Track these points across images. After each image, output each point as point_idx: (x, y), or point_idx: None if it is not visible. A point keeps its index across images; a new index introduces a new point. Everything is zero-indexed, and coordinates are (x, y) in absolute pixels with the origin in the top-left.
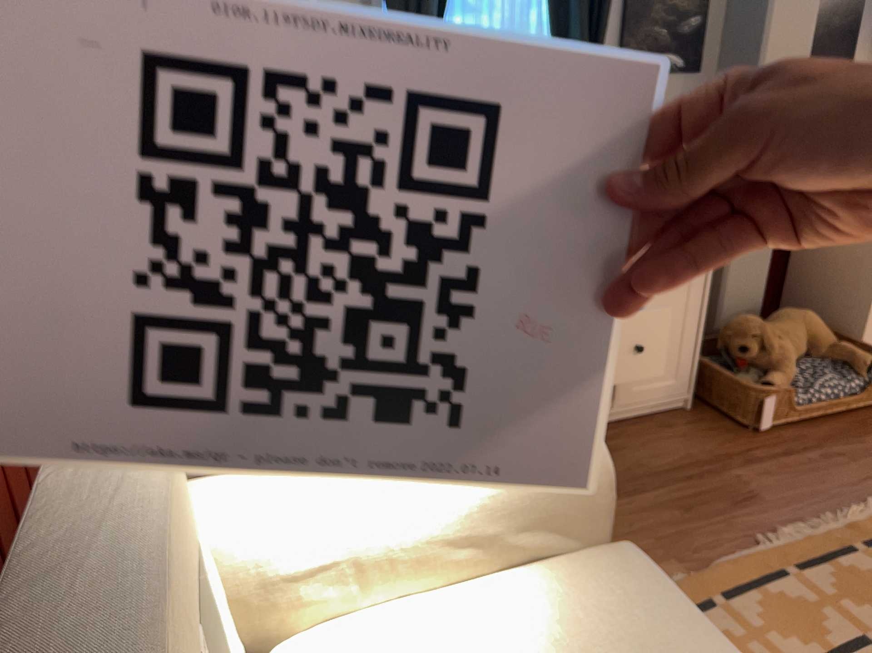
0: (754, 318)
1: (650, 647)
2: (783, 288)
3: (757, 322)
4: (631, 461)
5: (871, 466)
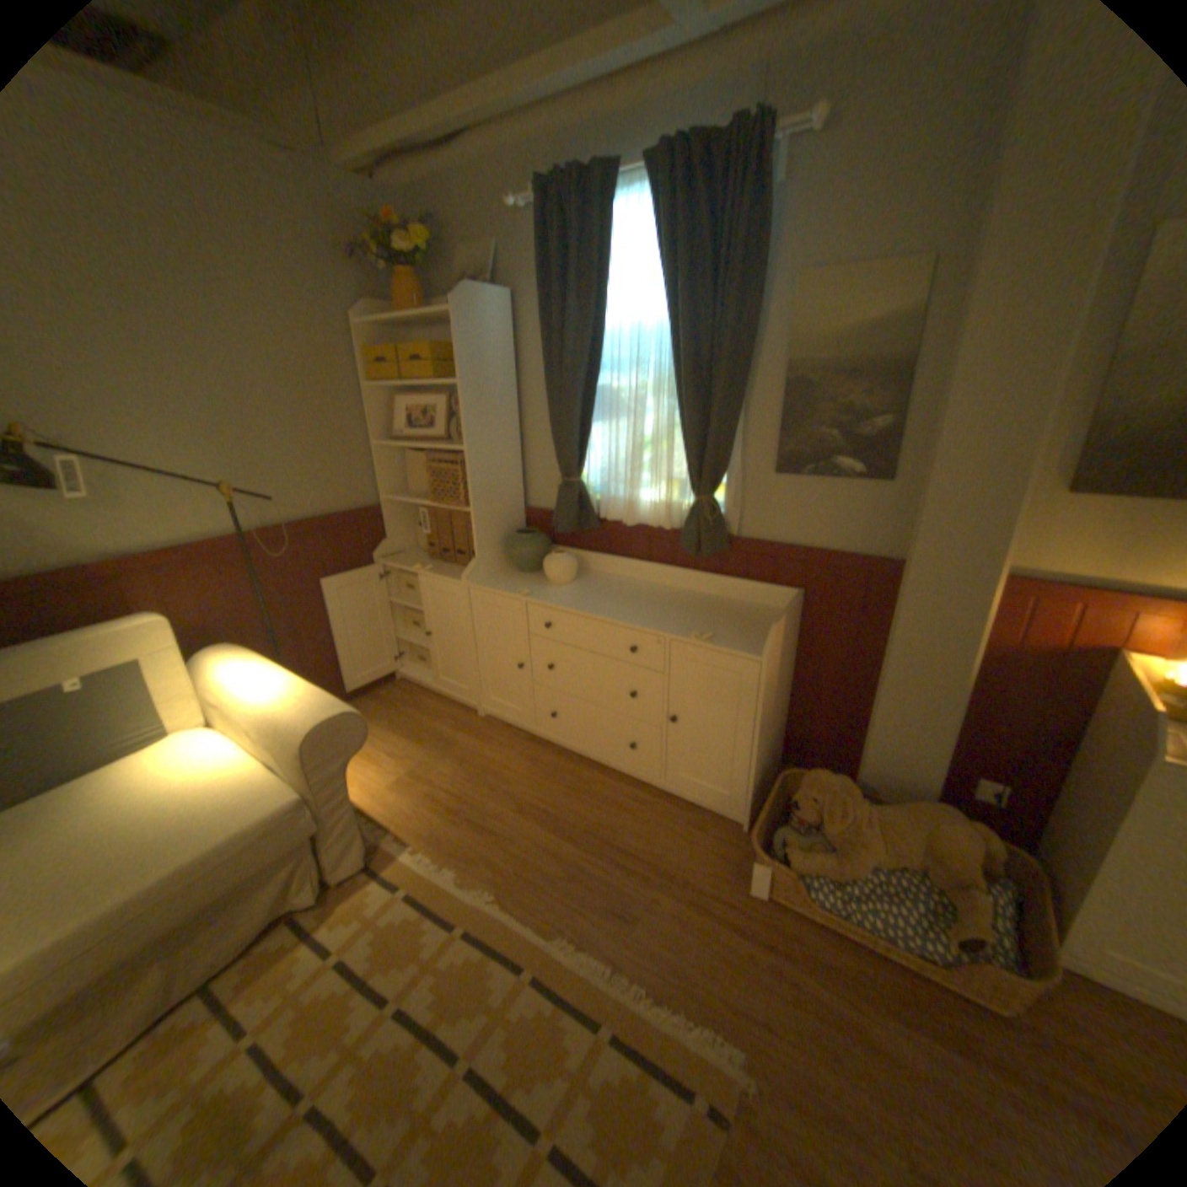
0: (831, 783)
1: (189, 827)
2: (1056, 796)
3: (831, 789)
4: (615, 824)
5: (799, 1026)
